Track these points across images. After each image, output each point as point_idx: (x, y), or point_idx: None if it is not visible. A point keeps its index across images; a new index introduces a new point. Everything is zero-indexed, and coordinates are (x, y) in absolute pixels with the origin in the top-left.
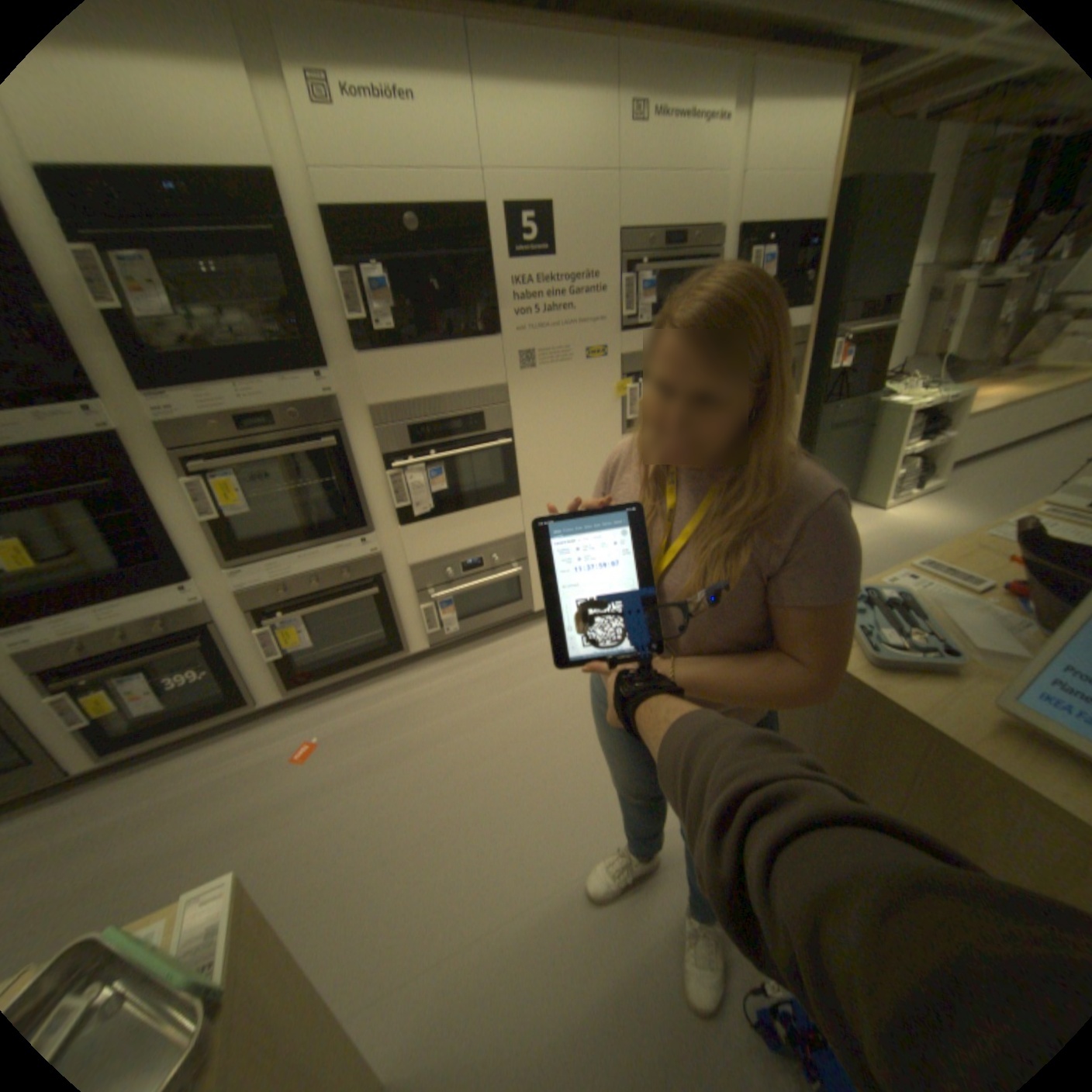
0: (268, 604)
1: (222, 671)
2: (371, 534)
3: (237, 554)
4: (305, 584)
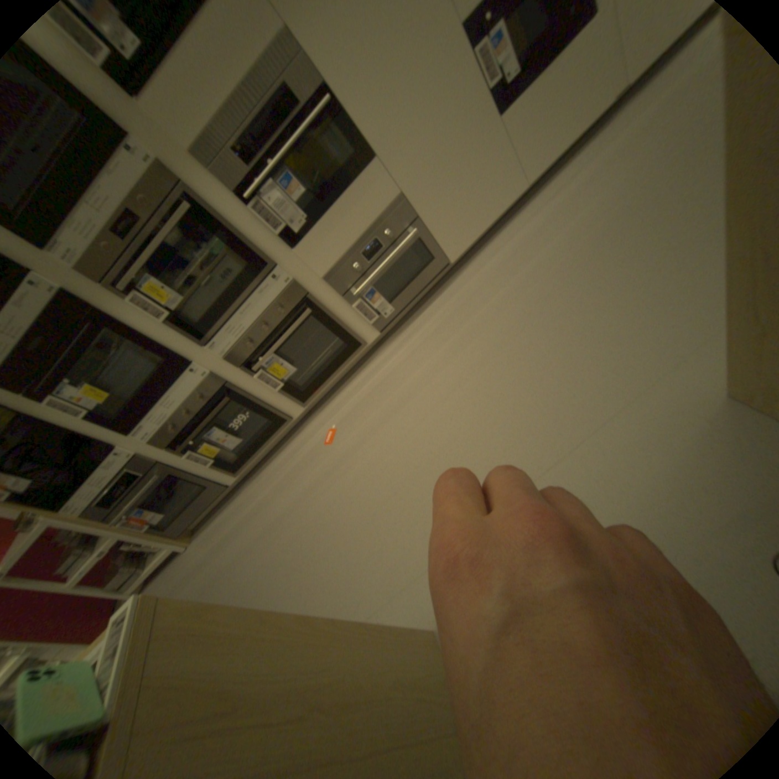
0: (250, 354)
1: (258, 407)
2: (277, 267)
3: (204, 331)
4: (261, 329)
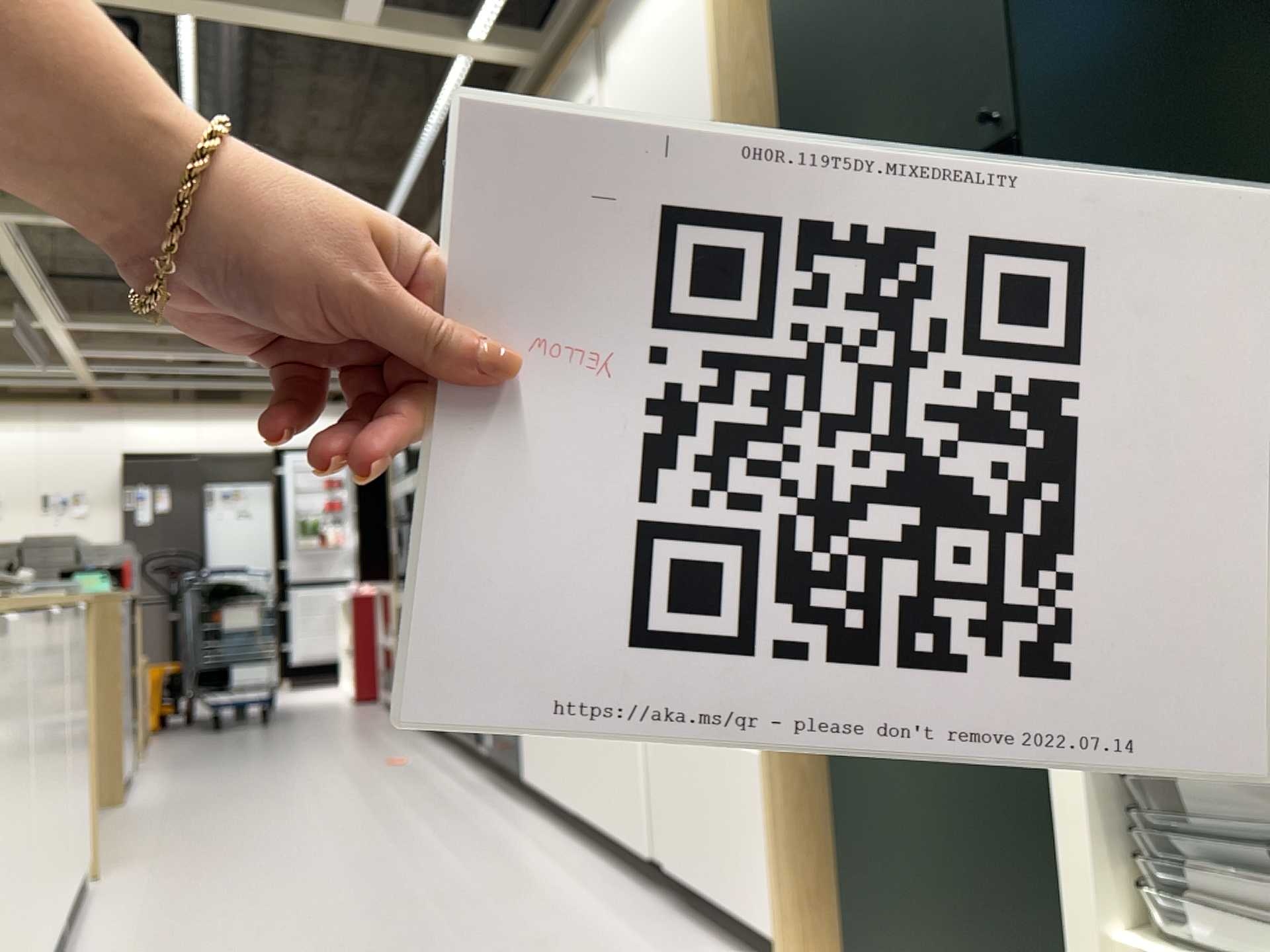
0: None
1: None
2: None
3: None
4: None
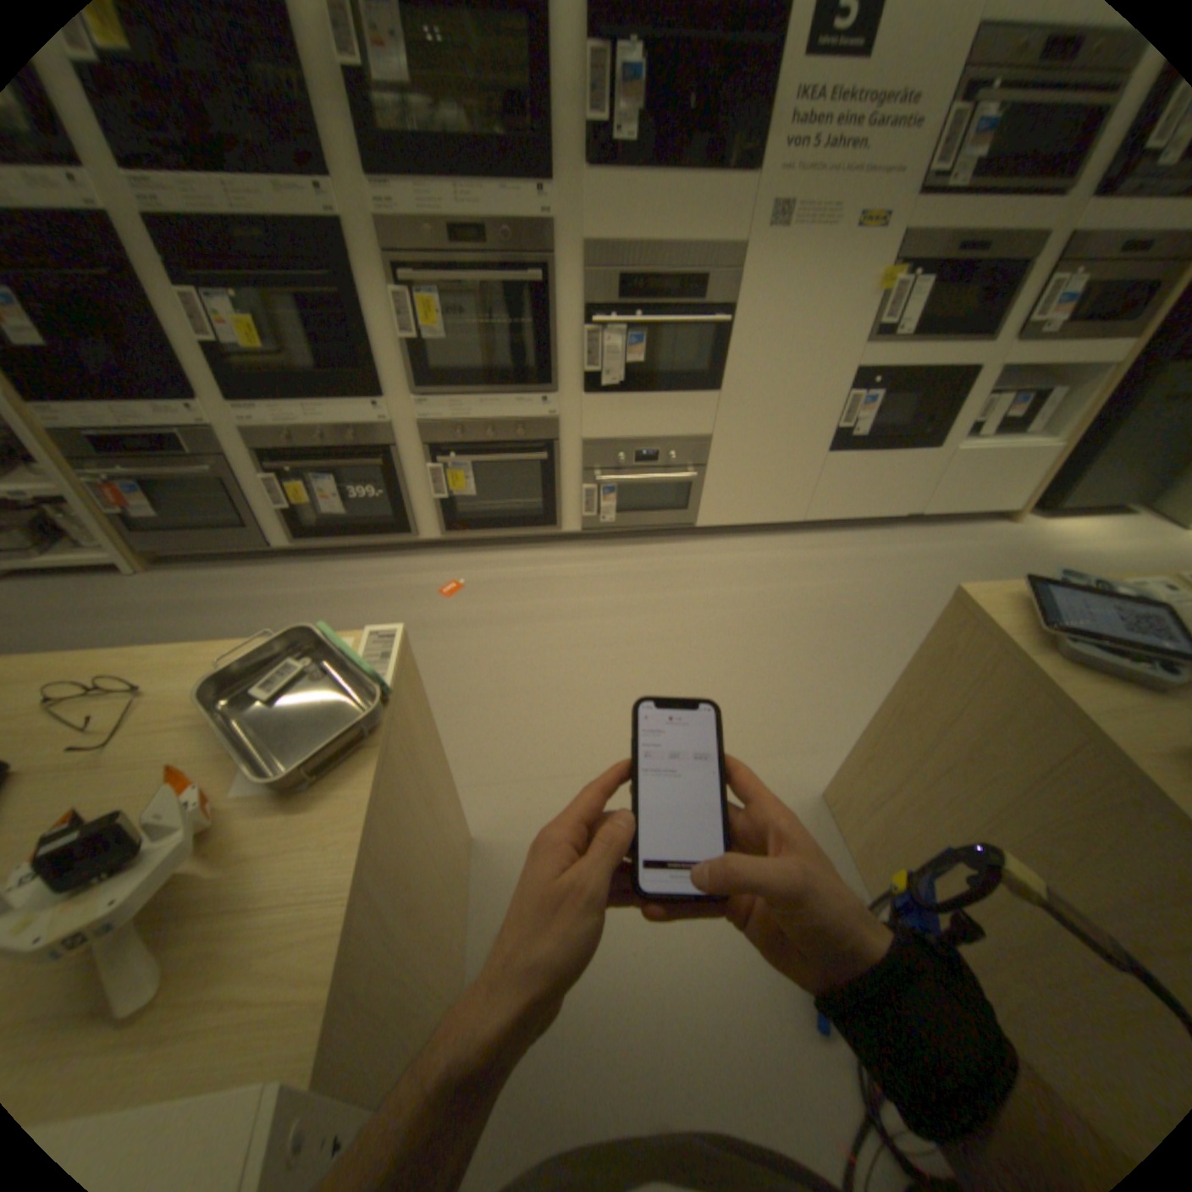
0: (445, 443)
1: (396, 496)
2: (553, 395)
3: (426, 382)
4: (481, 431)
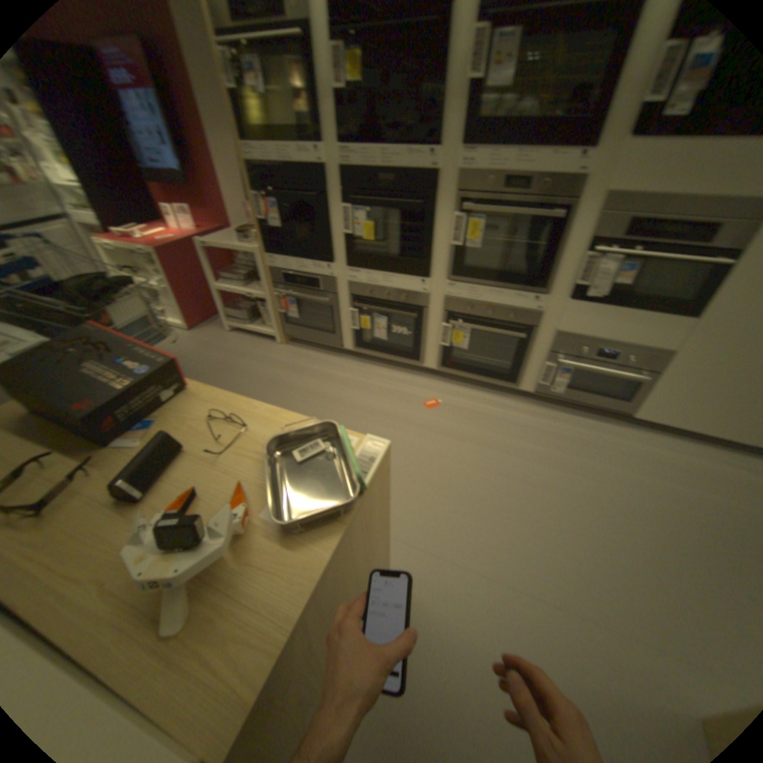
0: (459, 312)
1: (419, 337)
2: (546, 295)
3: (460, 273)
4: (485, 310)
